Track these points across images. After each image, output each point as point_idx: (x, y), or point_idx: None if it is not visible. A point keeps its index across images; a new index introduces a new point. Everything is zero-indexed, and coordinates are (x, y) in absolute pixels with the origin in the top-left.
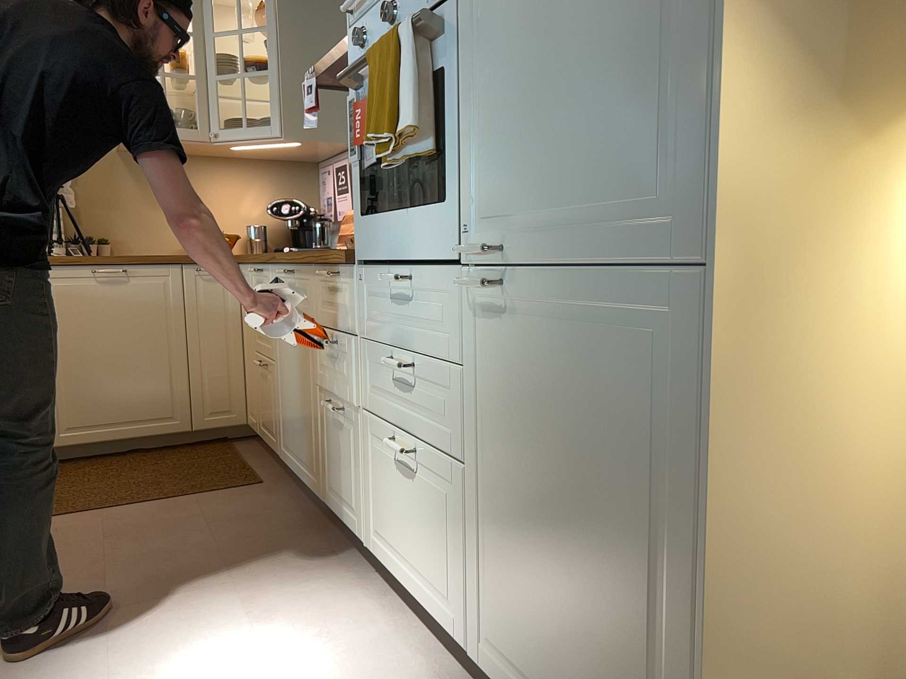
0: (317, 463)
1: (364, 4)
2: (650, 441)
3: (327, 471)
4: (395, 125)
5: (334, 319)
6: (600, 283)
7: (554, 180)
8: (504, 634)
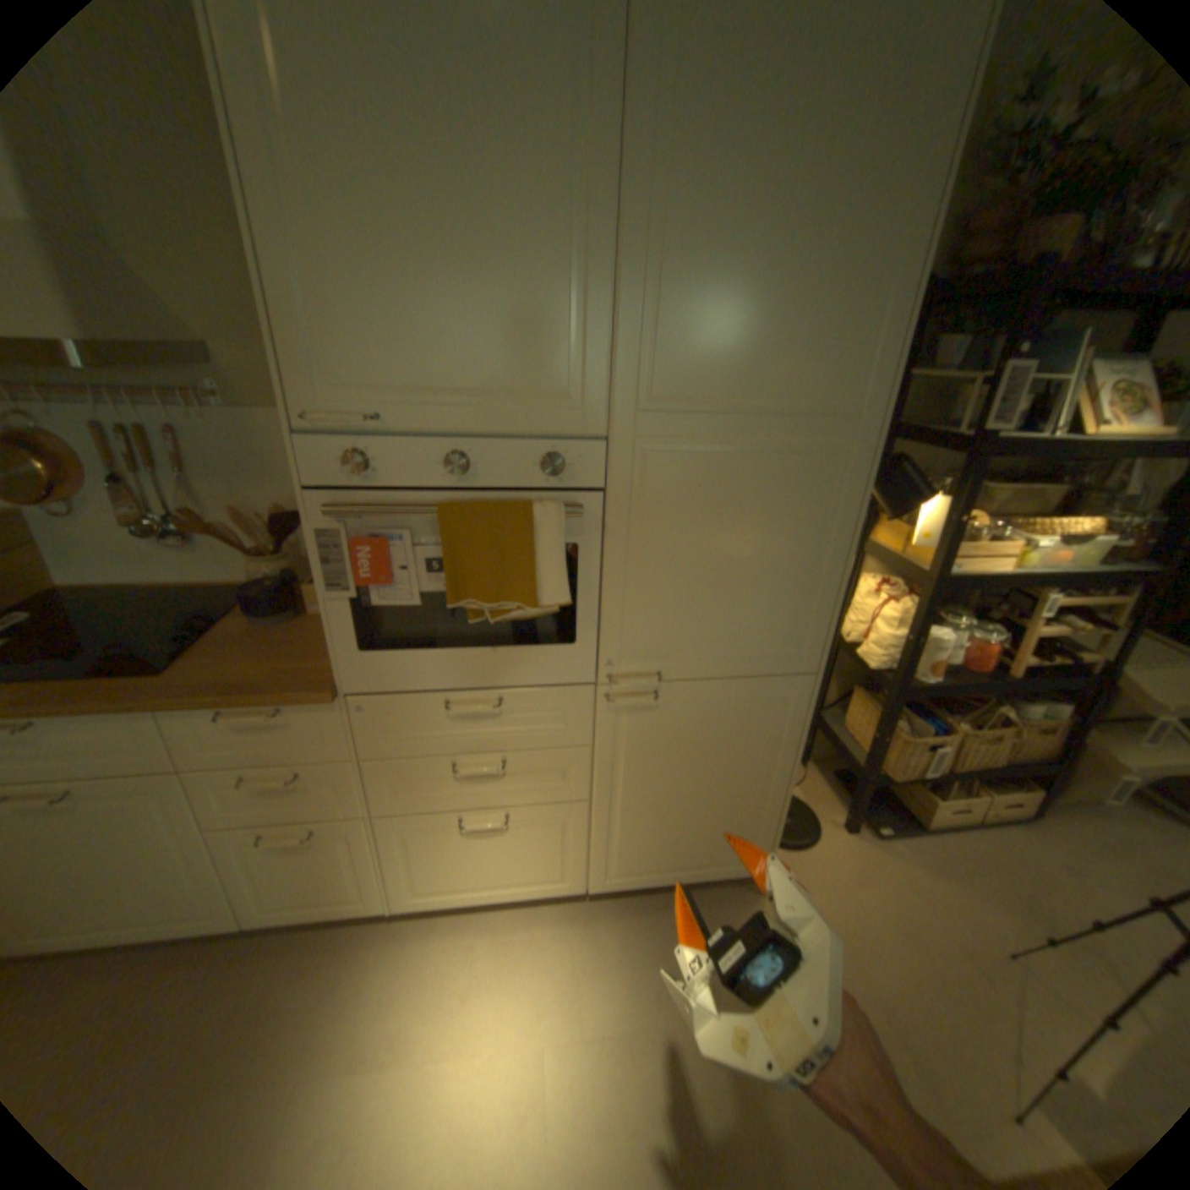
0: (206, 904)
1: (345, 419)
2: (762, 742)
3: (249, 899)
4: (527, 596)
5: (255, 757)
6: (738, 684)
7: (708, 636)
8: (627, 864)
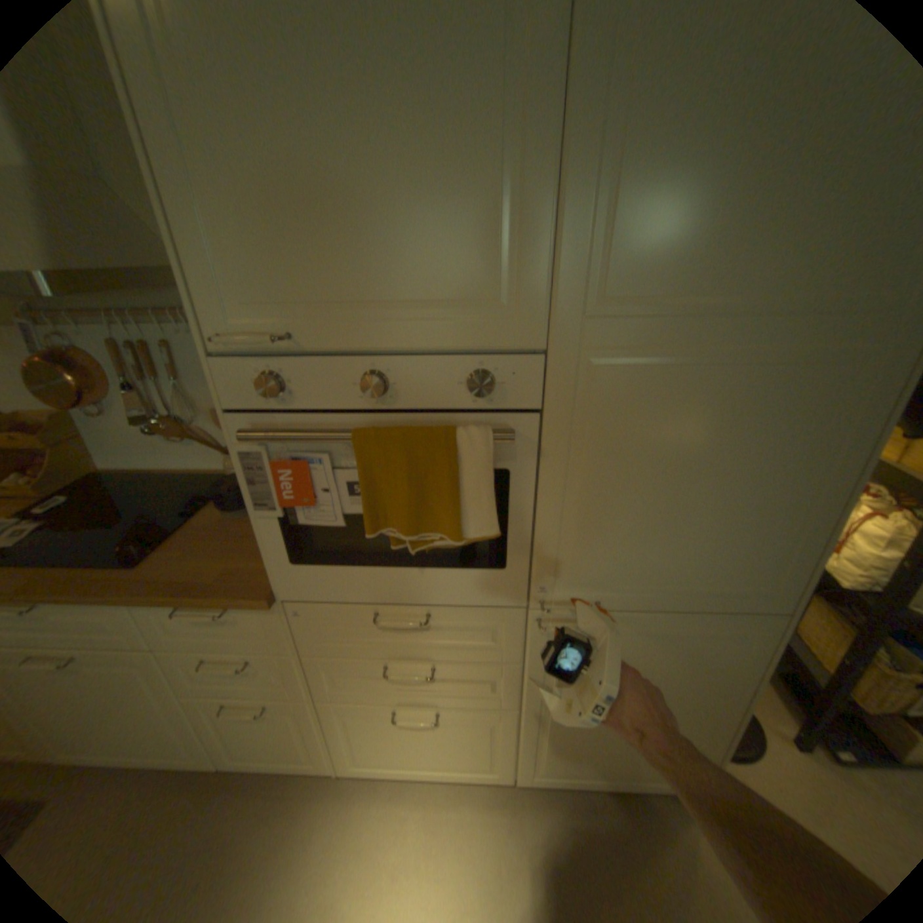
0: (189, 749)
1: (256, 338)
2: (717, 678)
3: (221, 750)
4: (451, 527)
5: (212, 645)
6: (693, 620)
7: (660, 569)
8: (557, 768)
